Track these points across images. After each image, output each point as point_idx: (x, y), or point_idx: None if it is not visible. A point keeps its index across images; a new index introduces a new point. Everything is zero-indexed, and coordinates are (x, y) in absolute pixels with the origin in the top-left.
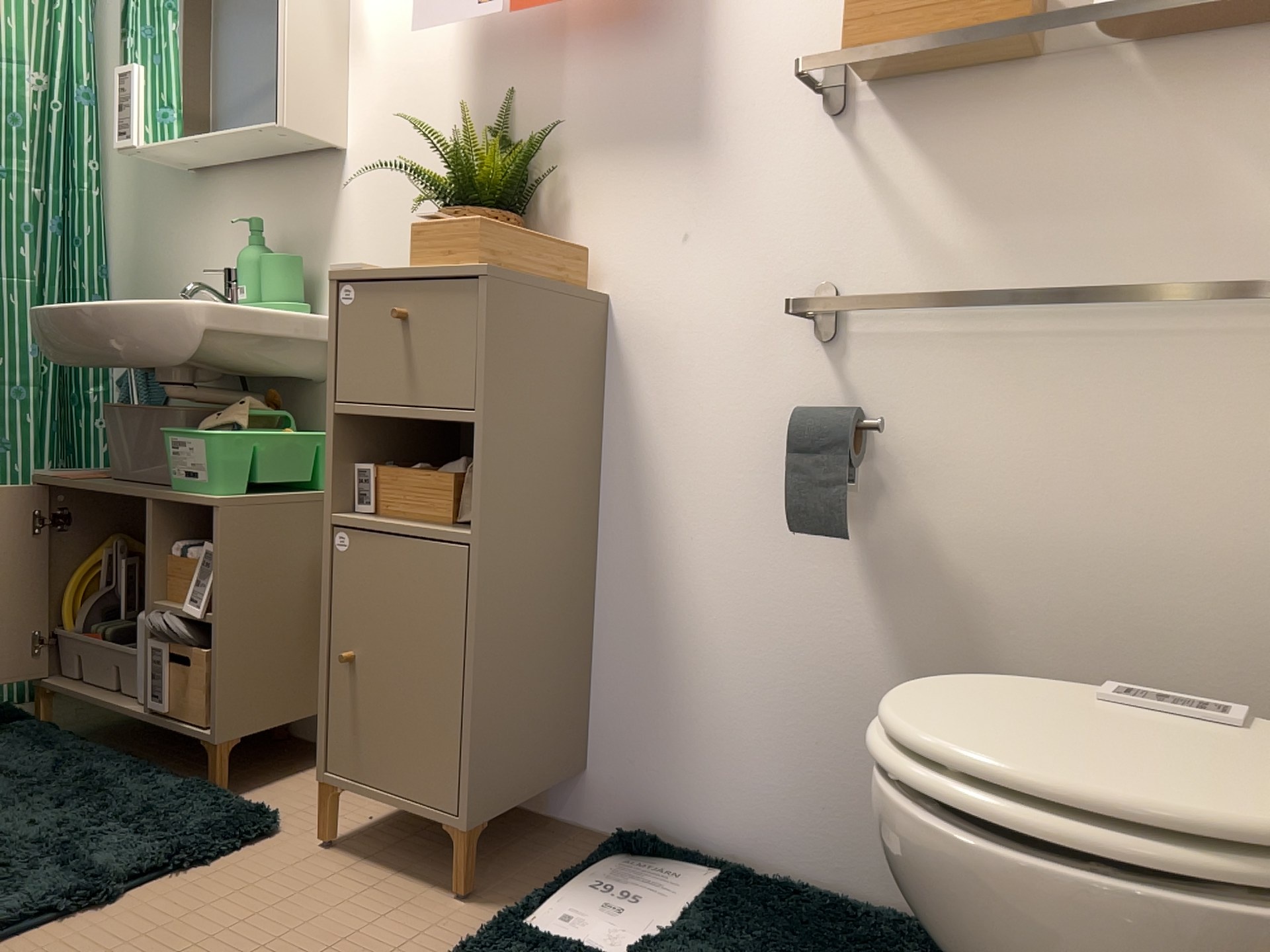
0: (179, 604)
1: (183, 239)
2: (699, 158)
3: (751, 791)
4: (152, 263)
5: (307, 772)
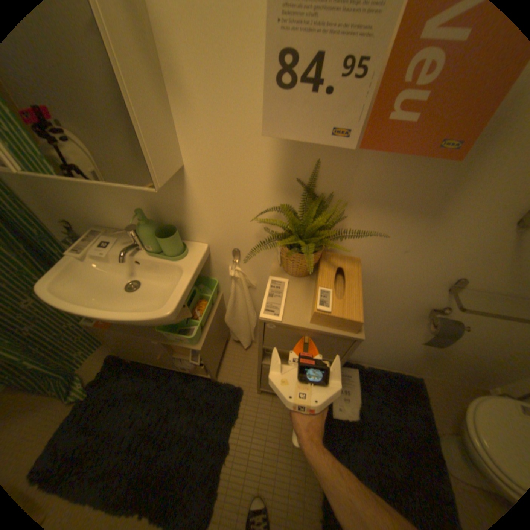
0: (183, 356)
1: (66, 187)
2: (432, 223)
3: (366, 355)
4: (48, 194)
5: (227, 353)
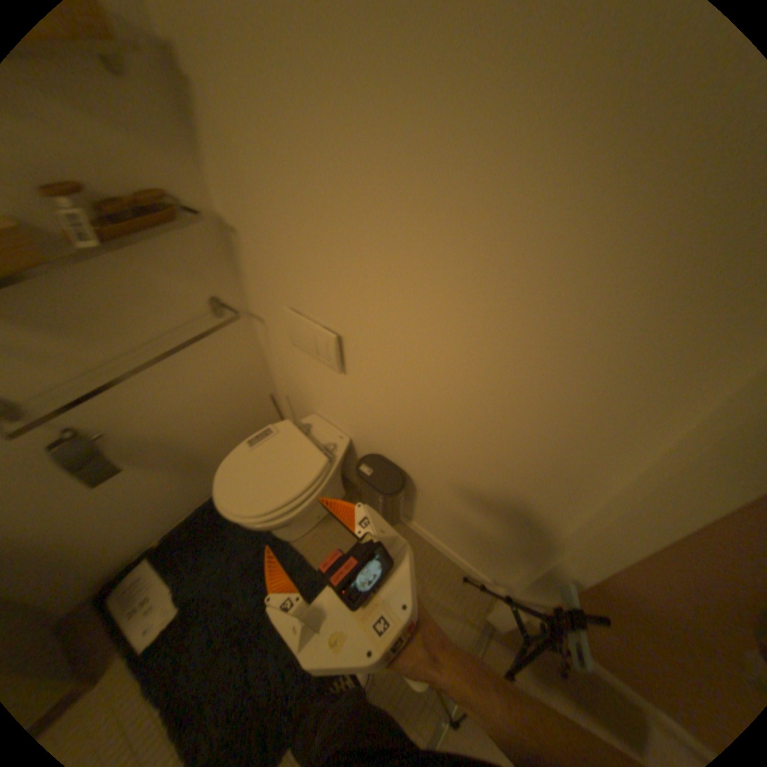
0: None
1: None
2: None
3: (125, 540)
4: None
5: None
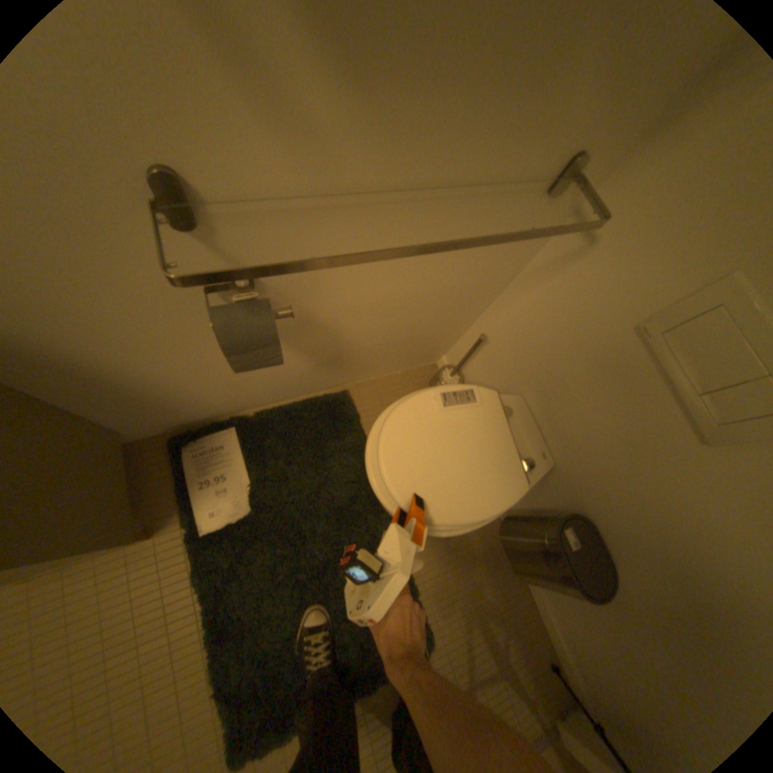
0: None
1: None
2: None
3: (229, 401)
4: None
5: None
